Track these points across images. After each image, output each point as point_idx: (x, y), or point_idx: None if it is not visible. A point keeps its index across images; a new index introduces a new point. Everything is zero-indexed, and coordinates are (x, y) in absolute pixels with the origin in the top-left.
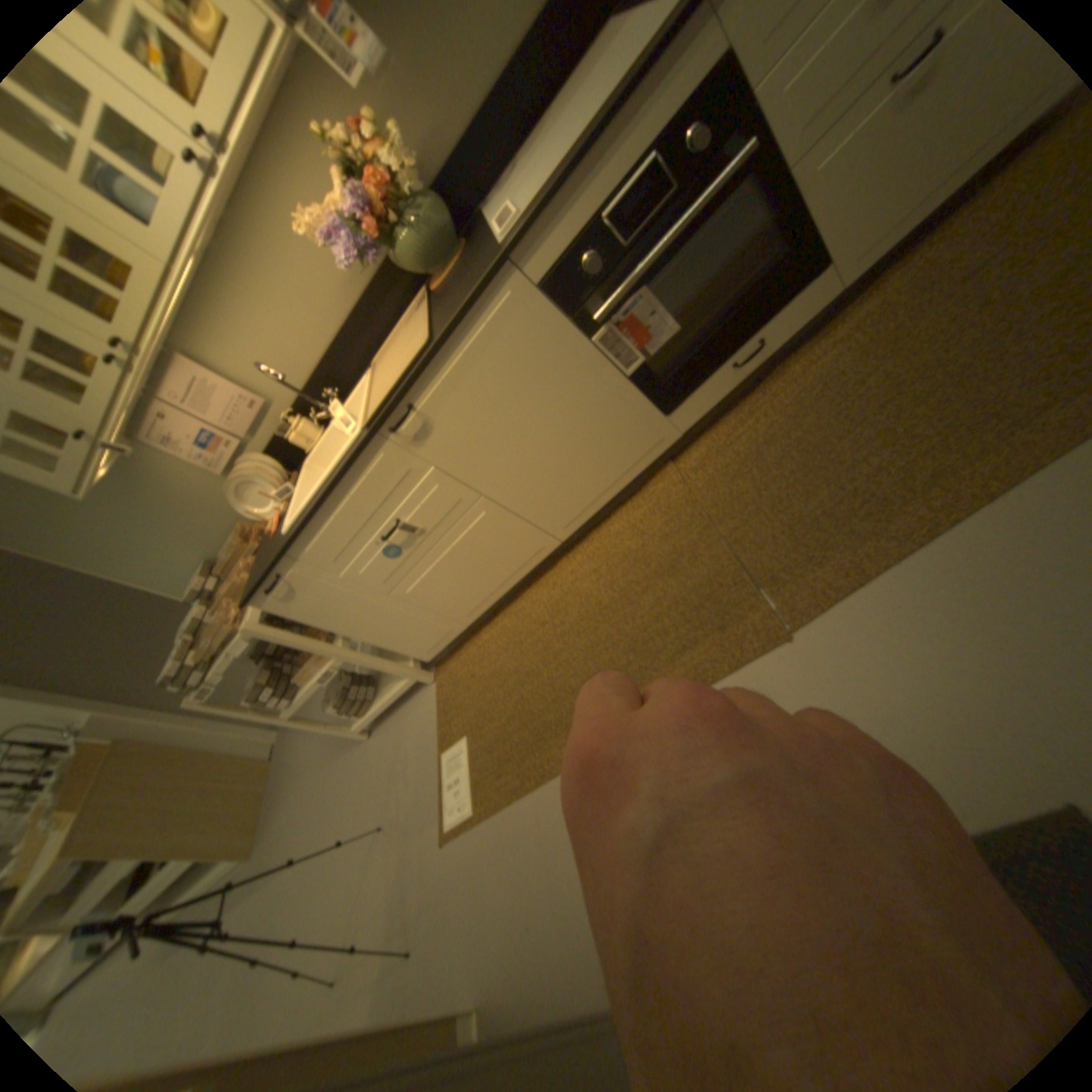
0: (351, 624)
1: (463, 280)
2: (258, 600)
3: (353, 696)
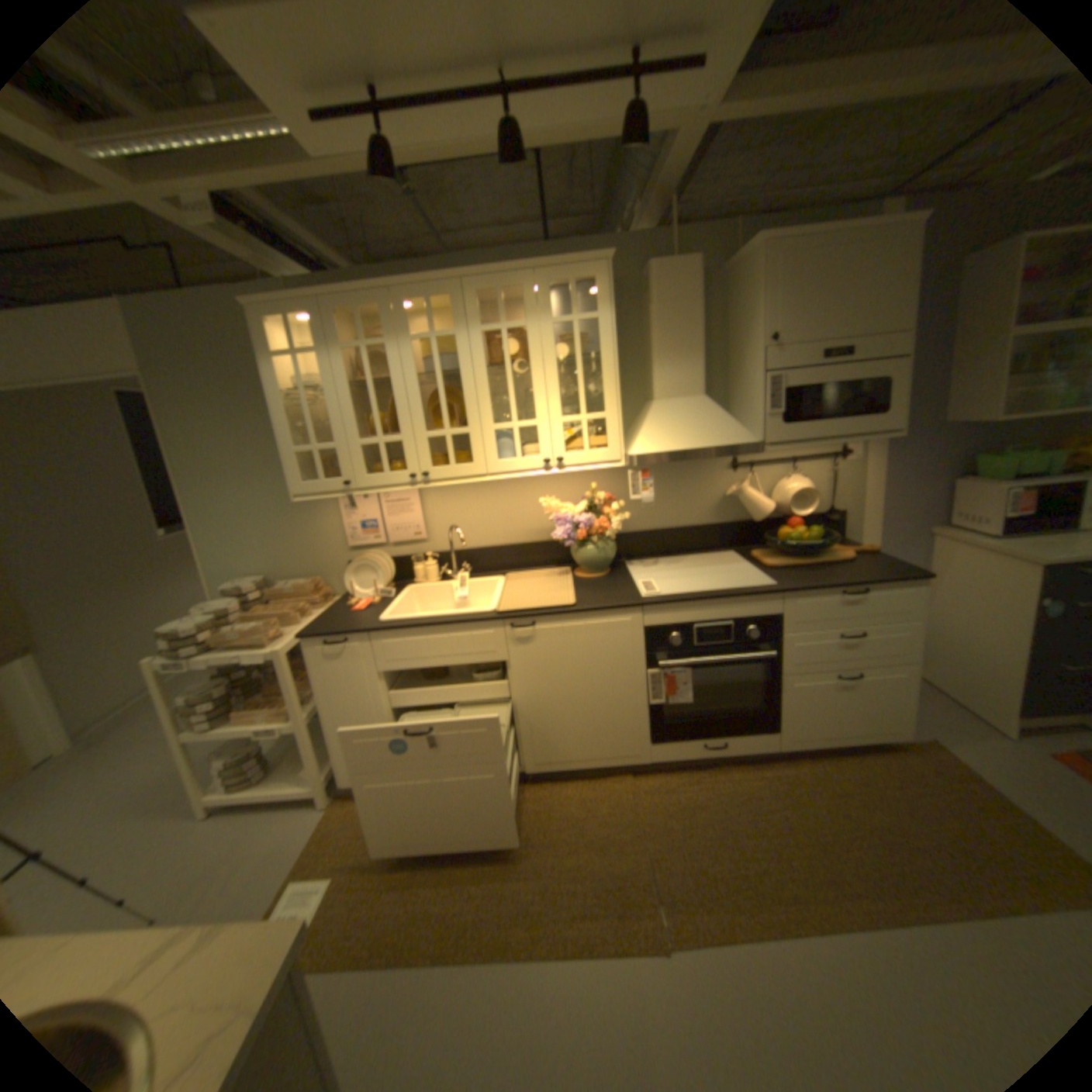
0: (331, 712)
1: (604, 592)
2: (305, 644)
3: (241, 772)
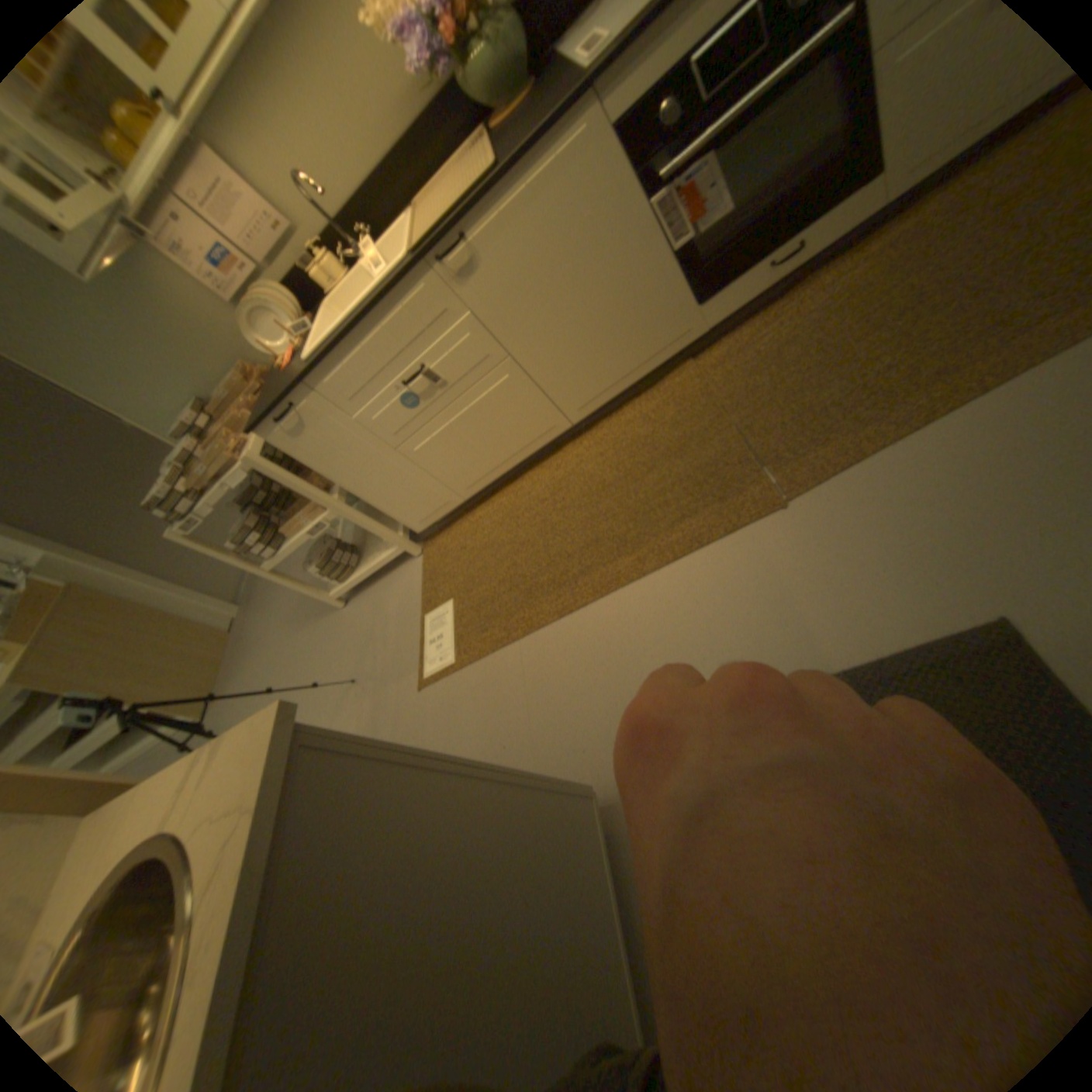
0: (352, 477)
1: (535, 109)
2: (264, 430)
3: (337, 561)
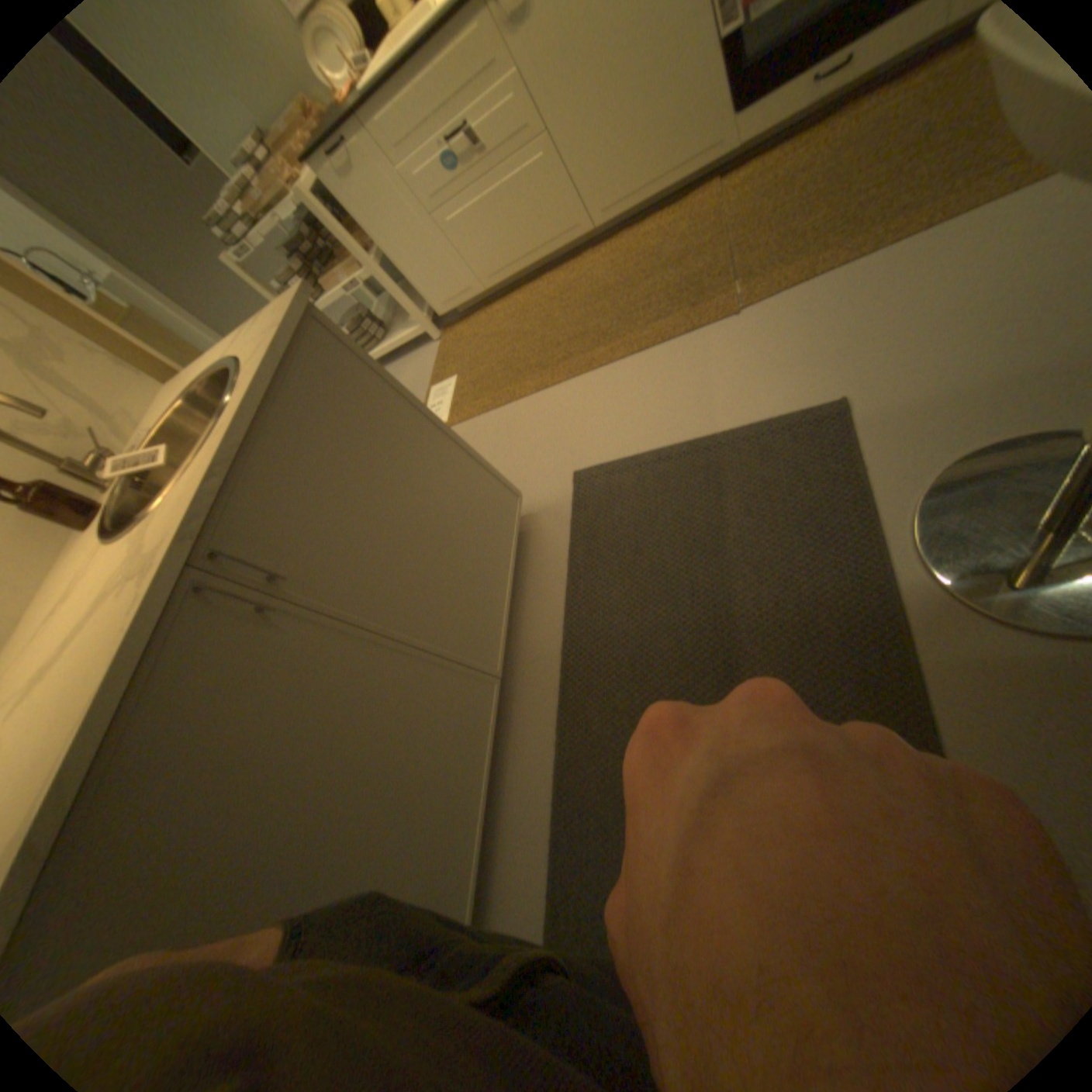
0: (386, 237)
1: None
2: (314, 164)
3: (364, 330)
